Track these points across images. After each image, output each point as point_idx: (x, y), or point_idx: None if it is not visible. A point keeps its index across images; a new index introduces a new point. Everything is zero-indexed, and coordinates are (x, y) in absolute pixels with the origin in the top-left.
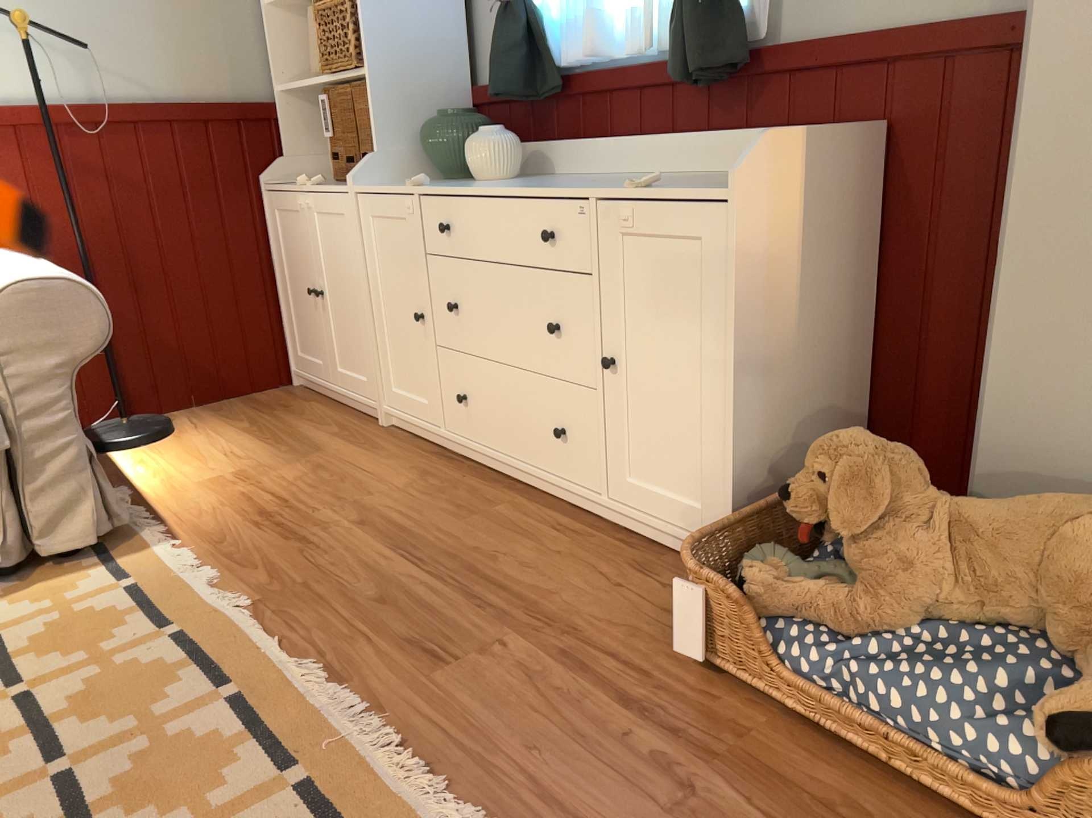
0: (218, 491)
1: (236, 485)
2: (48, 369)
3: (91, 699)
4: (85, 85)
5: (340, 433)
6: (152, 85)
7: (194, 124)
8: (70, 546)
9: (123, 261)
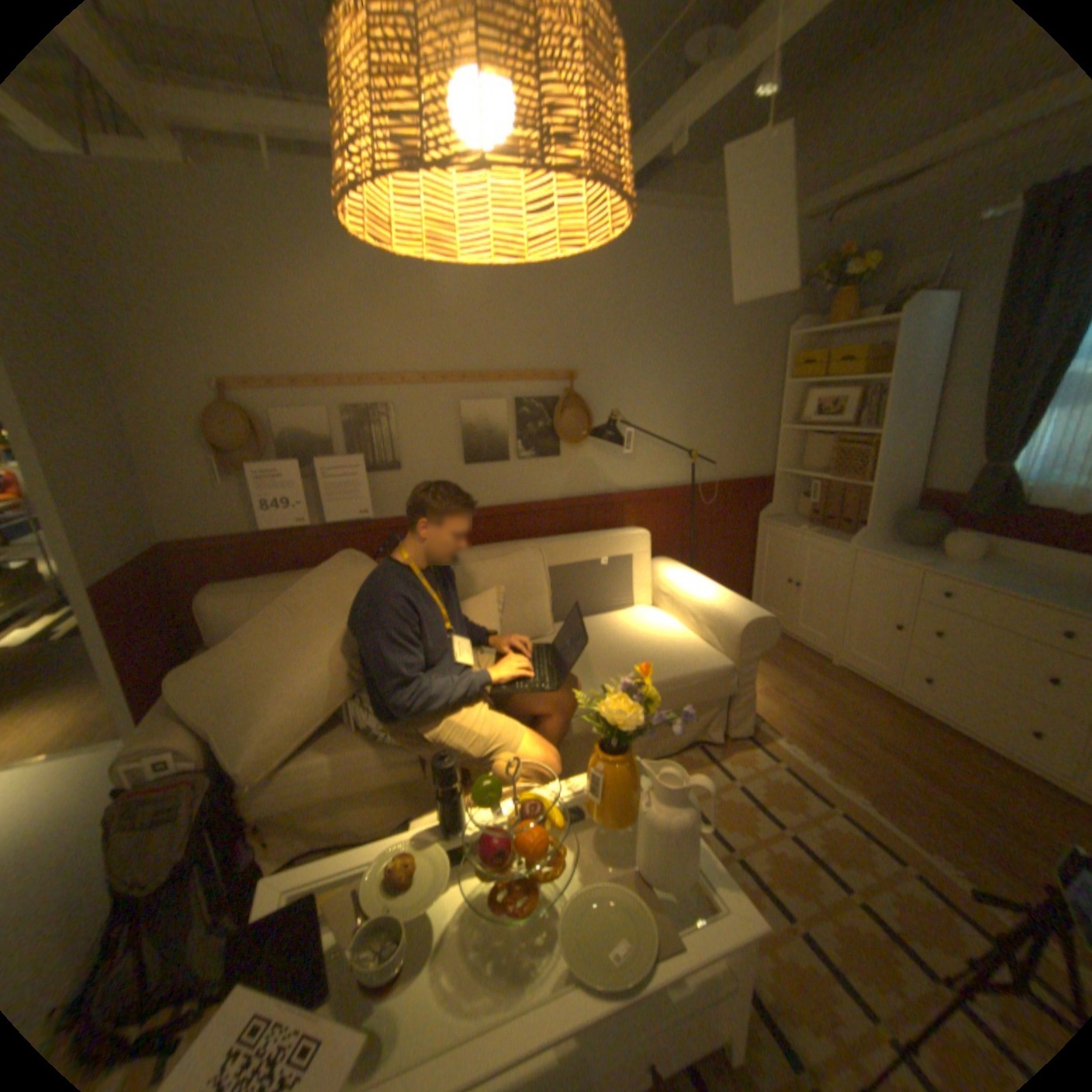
0: (774, 701)
1: (781, 699)
2: (755, 657)
3: (836, 854)
4: (696, 473)
5: (812, 667)
6: (722, 470)
7: (737, 489)
8: (742, 735)
9: (692, 556)
